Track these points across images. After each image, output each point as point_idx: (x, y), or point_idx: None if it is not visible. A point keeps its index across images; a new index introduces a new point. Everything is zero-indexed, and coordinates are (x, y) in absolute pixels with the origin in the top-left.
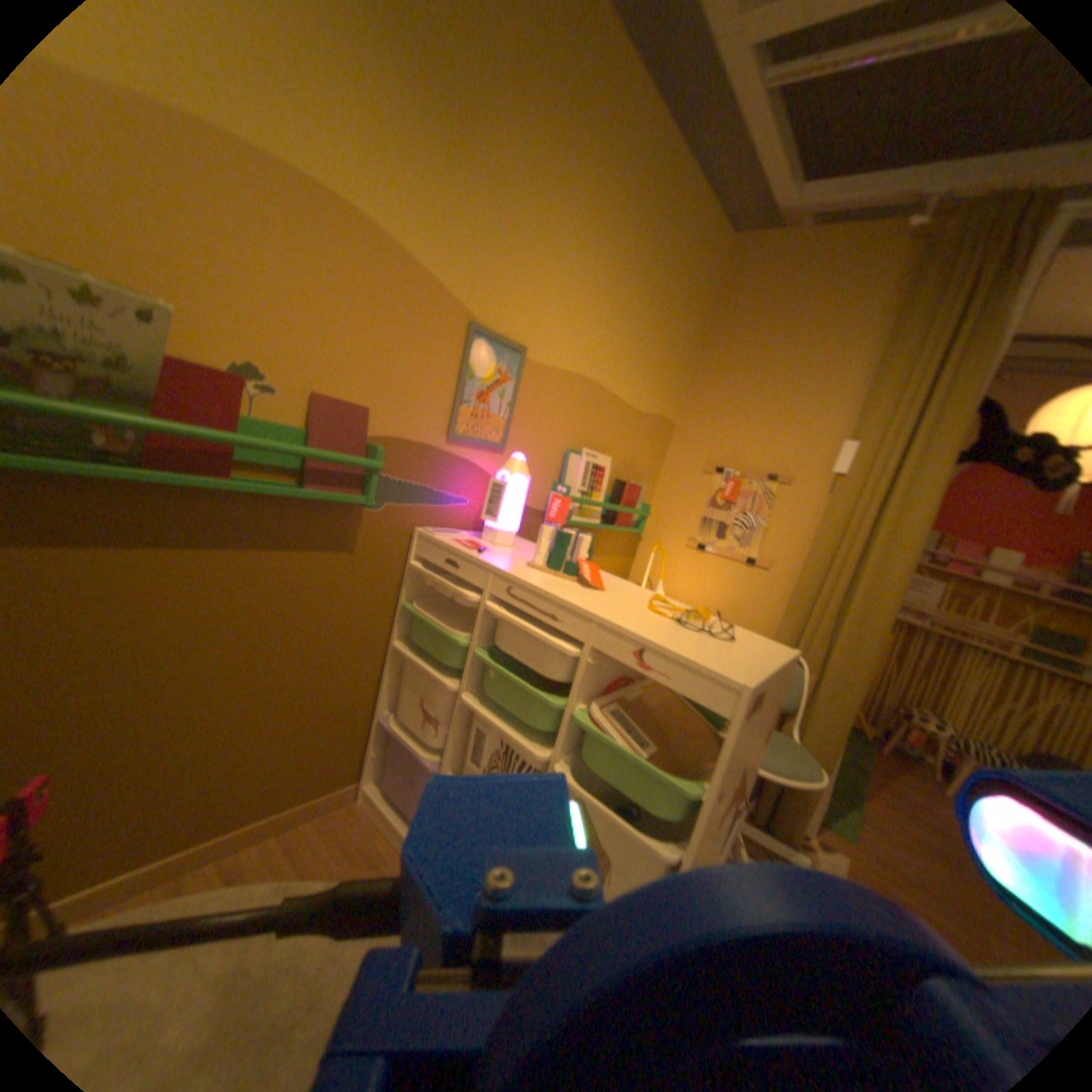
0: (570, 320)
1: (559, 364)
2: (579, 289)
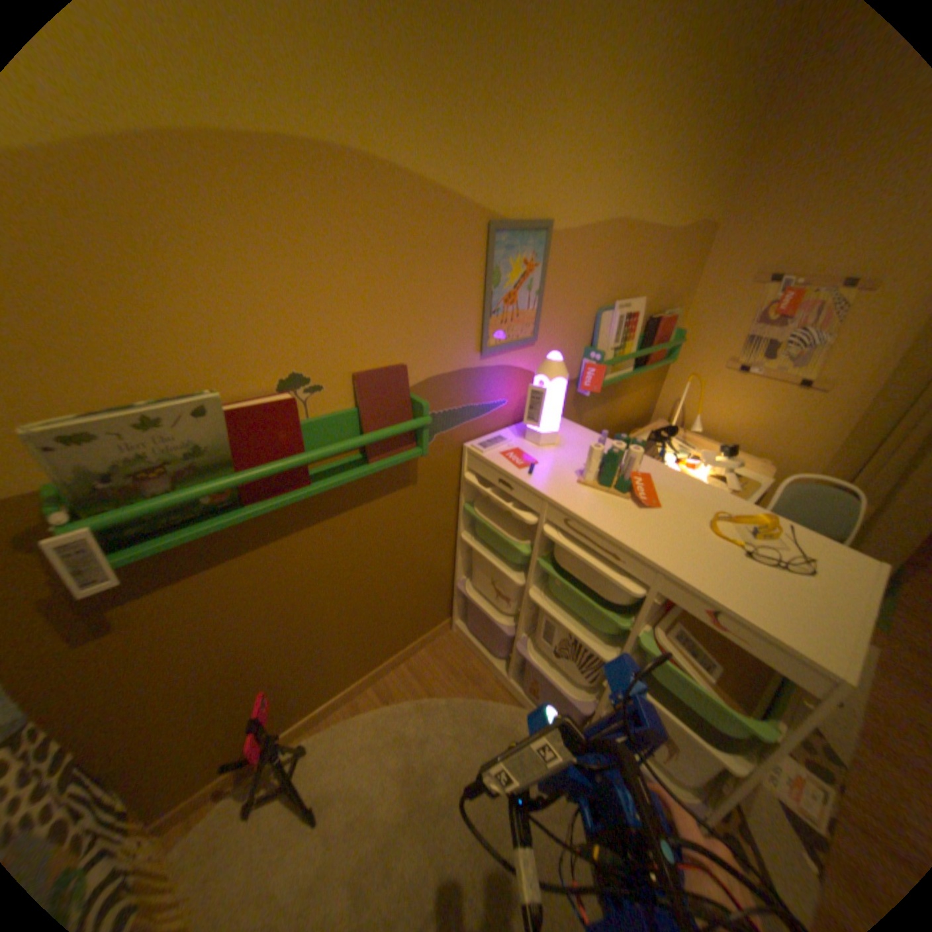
0: (599, 156)
1: (586, 220)
2: (608, 108)
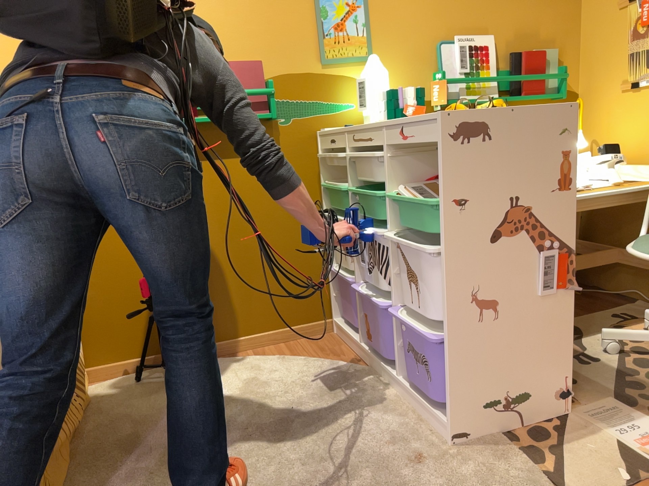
0: None
1: None
2: None
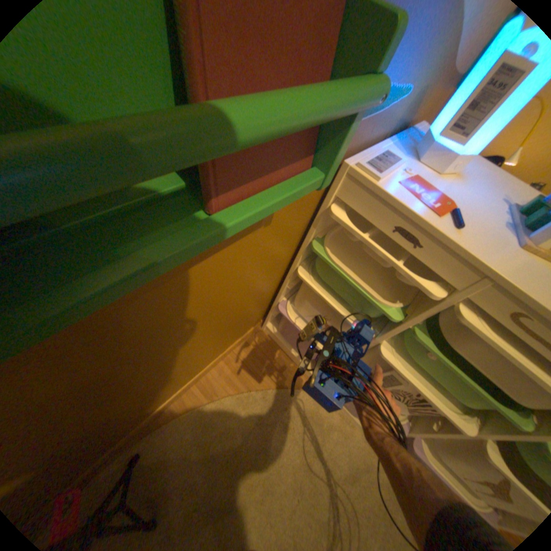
0: None
1: None
2: None
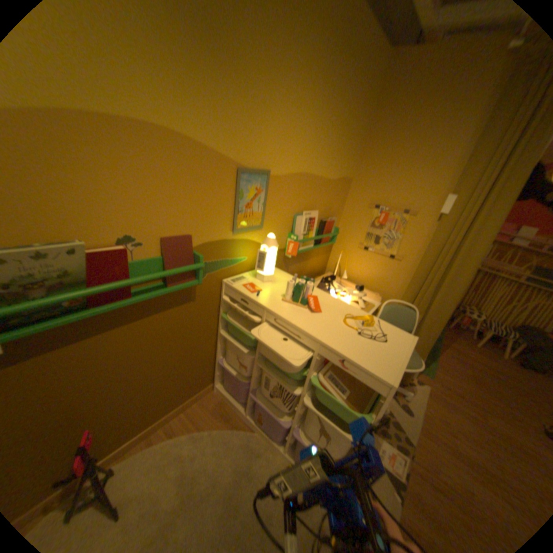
0: (292, 144)
1: (287, 172)
2: (296, 124)
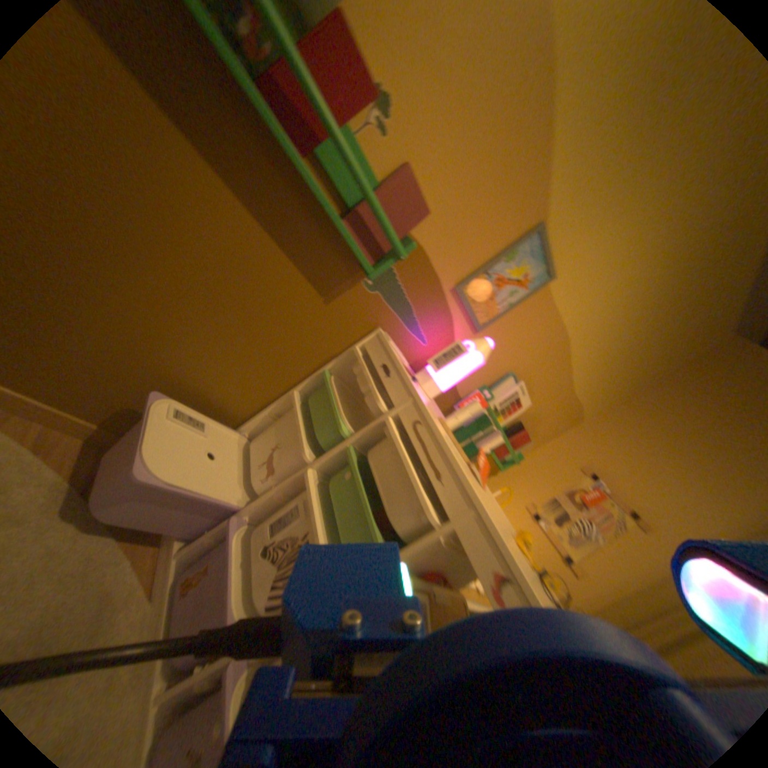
0: (596, 288)
1: (561, 310)
2: (620, 272)
